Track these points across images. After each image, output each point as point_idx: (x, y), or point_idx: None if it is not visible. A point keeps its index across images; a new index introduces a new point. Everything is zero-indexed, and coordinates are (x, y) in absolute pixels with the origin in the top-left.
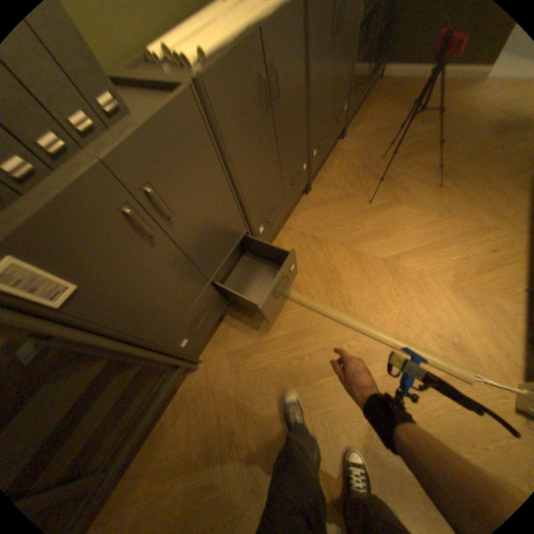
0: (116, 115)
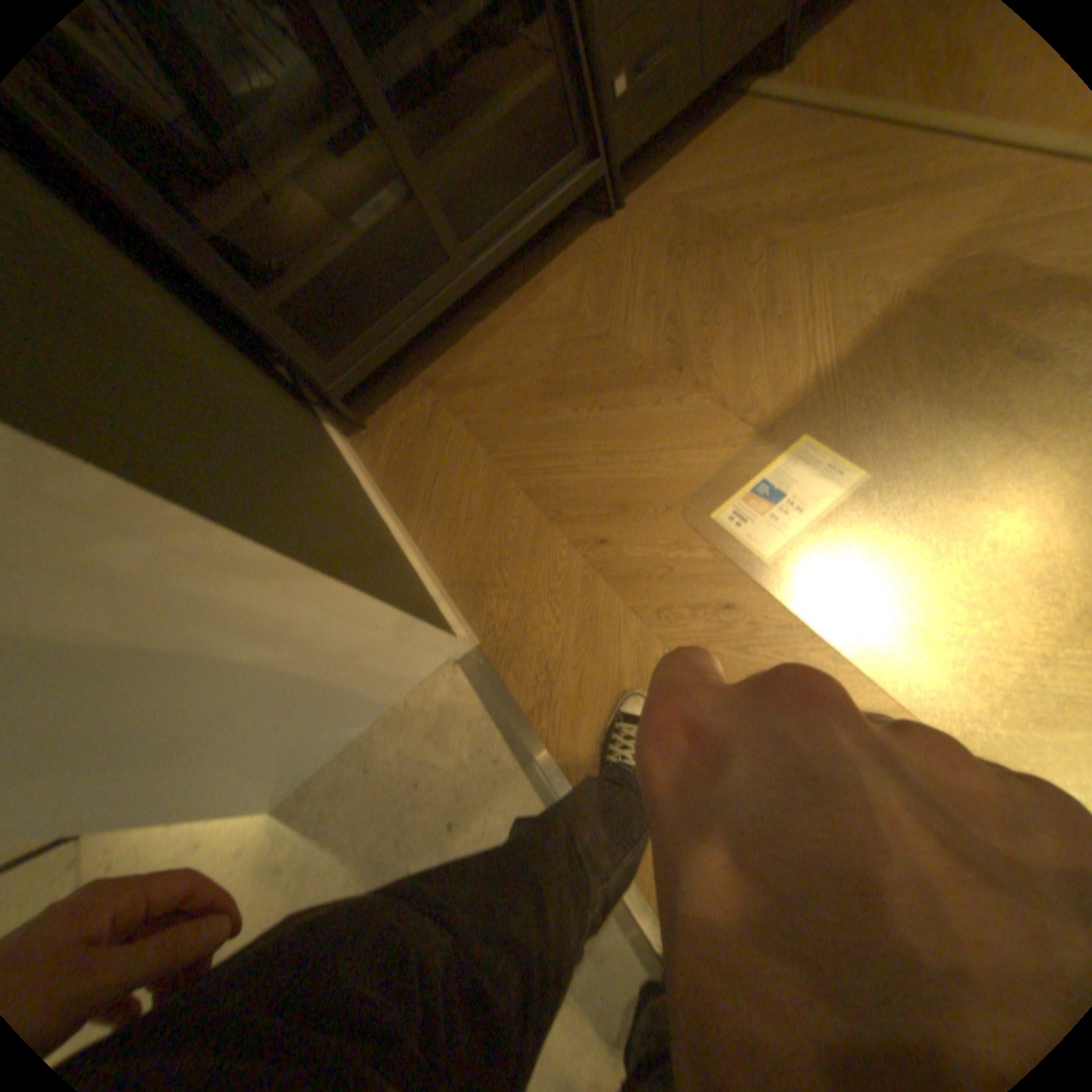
0: None
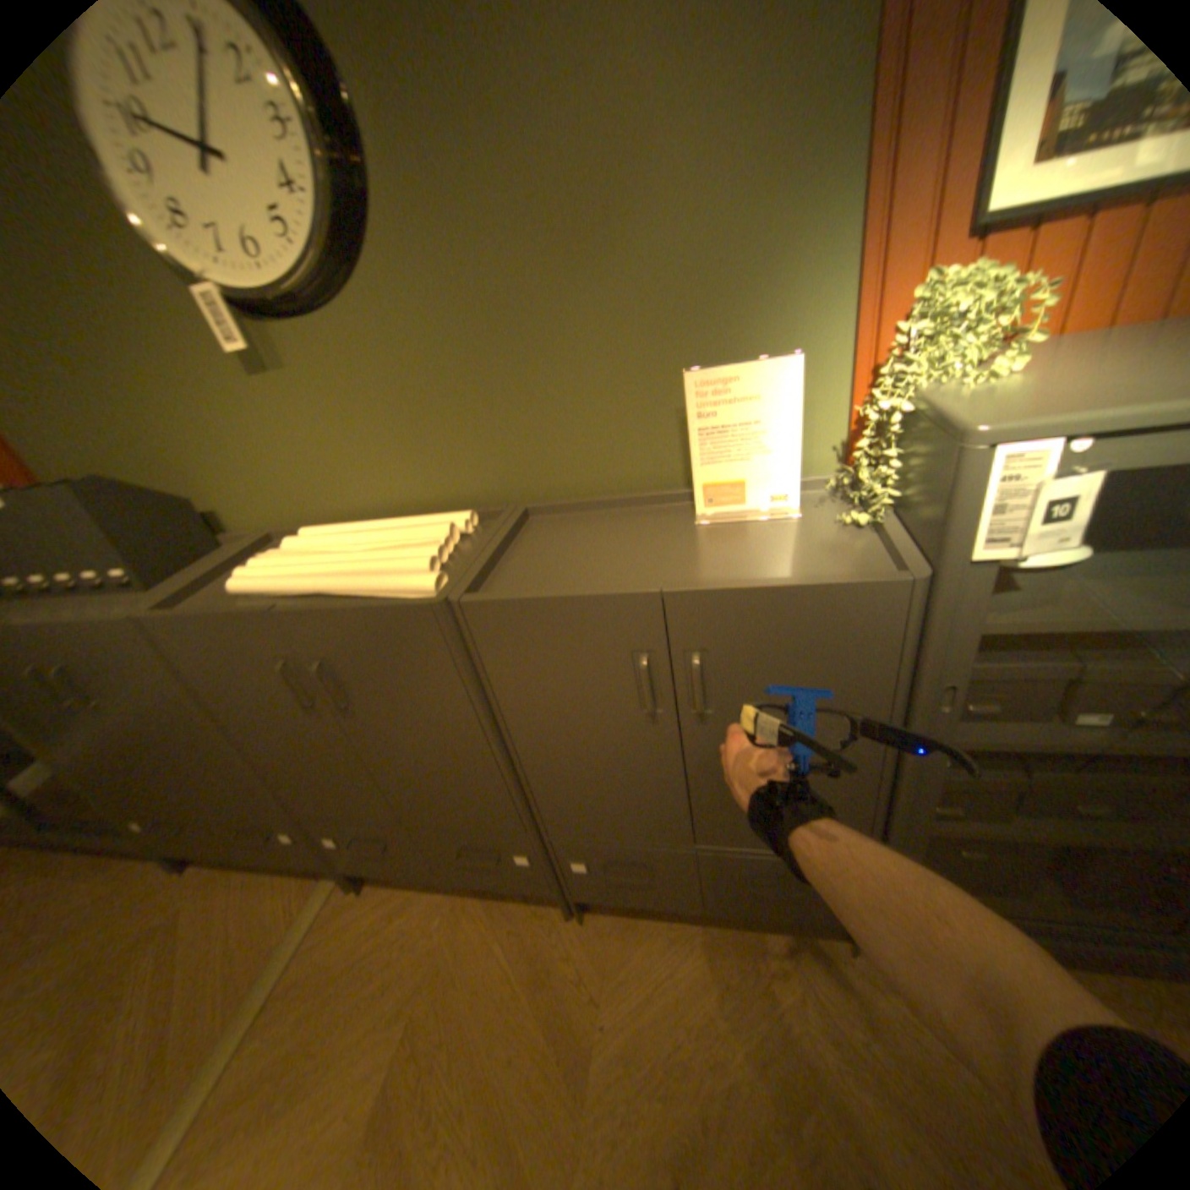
0: (128, 584)
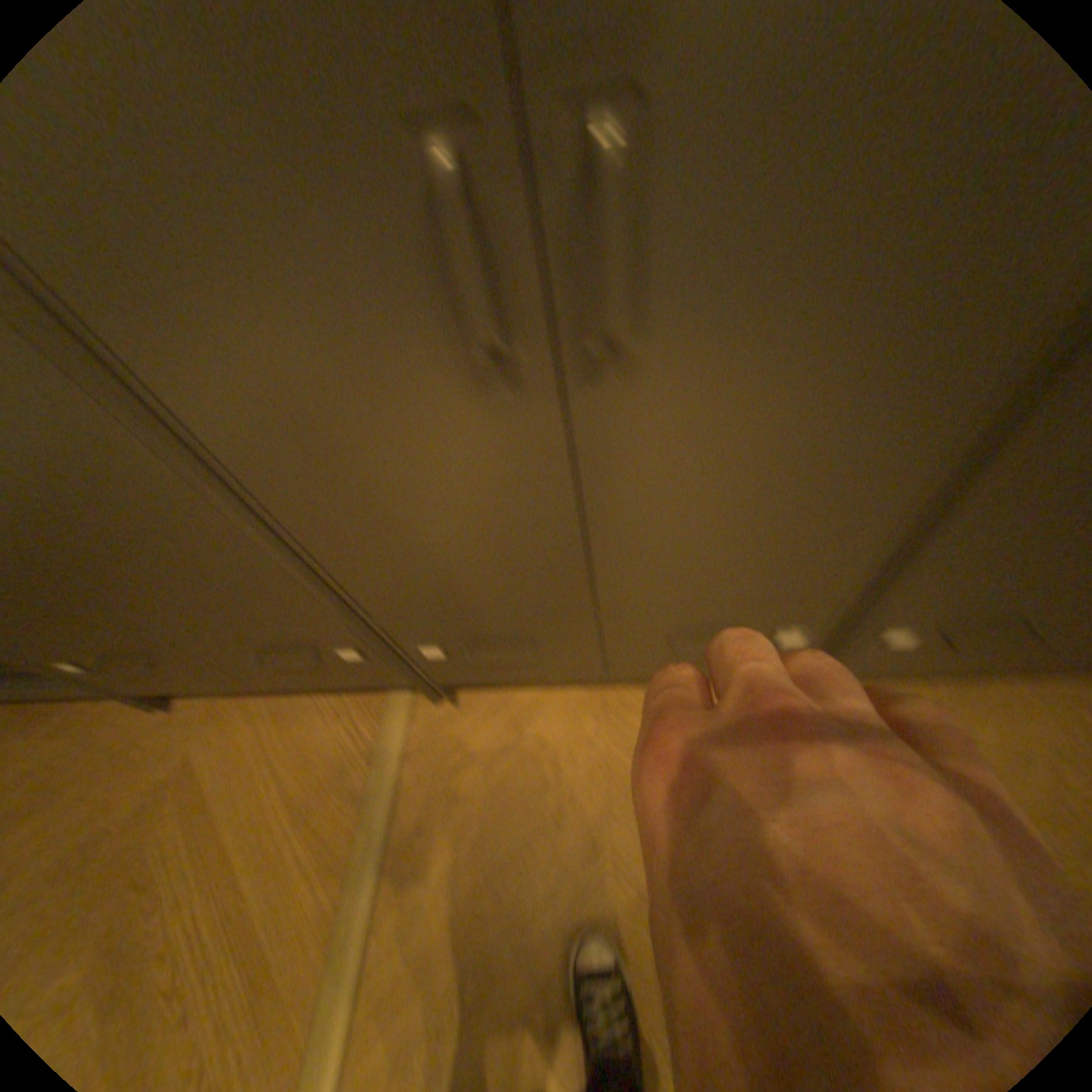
0: None
